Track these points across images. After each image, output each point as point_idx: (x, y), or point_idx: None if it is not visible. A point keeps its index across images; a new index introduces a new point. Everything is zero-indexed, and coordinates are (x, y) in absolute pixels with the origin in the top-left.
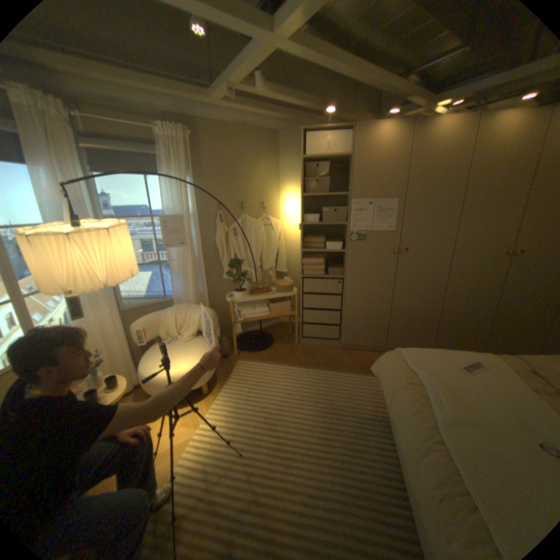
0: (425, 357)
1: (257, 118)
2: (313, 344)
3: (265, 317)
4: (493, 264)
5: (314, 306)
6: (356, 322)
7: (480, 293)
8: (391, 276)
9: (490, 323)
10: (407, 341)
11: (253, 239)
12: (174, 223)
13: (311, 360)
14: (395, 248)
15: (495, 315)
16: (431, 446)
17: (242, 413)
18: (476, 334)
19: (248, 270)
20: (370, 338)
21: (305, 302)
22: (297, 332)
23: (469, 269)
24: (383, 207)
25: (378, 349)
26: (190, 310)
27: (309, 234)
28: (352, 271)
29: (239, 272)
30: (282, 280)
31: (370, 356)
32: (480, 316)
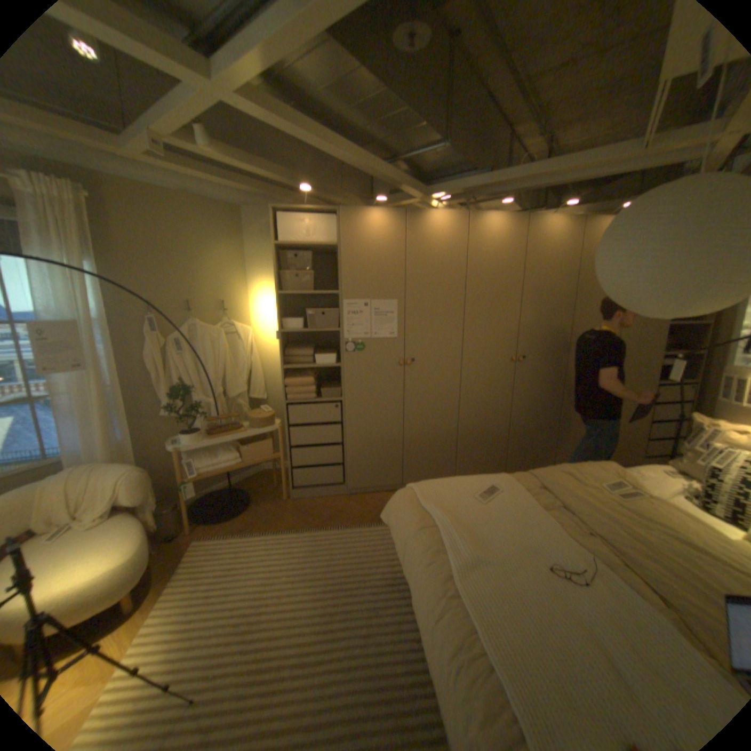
0: (438, 490)
1: (206, 186)
2: (309, 495)
3: (233, 467)
4: (500, 372)
5: (306, 442)
6: (363, 456)
7: (493, 405)
8: (399, 393)
9: (506, 437)
10: (426, 471)
11: (210, 354)
12: (60, 334)
13: (307, 519)
14: (400, 359)
15: (509, 428)
16: (446, 604)
17: (196, 628)
18: (494, 451)
19: (204, 400)
20: (382, 475)
21: (294, 438)
22: (285, 482)
23: (478, 379)
24: (382, 310)
25: (393, 488)
26: (96, 475)
27: (293, 344)
28: (352, 390)
29: (187, 404)
30: (258, 411)
31: (384, 498)
32: (496, 431)
